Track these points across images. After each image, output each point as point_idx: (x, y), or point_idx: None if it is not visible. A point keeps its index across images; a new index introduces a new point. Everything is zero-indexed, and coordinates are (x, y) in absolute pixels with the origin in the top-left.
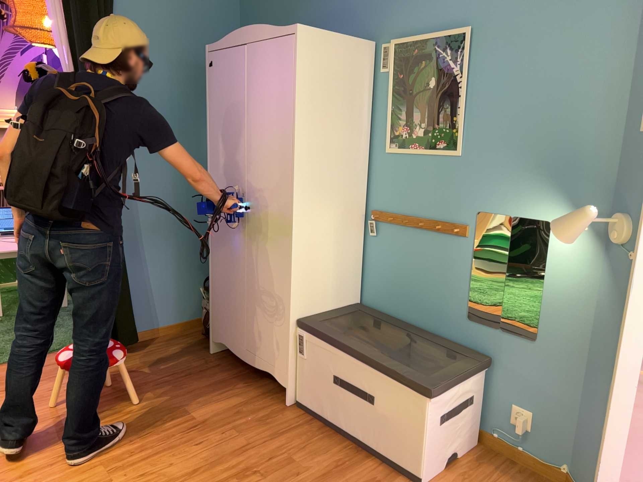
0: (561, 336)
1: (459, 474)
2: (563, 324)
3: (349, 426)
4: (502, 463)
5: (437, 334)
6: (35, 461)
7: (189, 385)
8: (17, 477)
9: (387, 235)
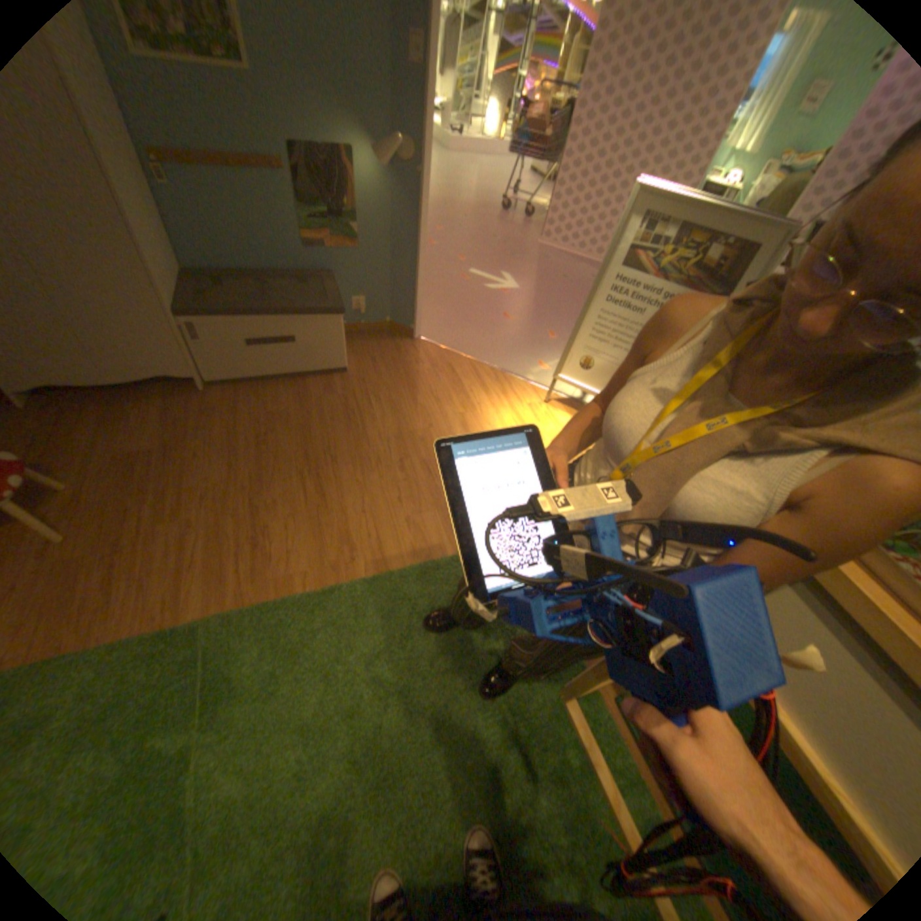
0: (373, 237)
1: (351, 354)
2: (373, 228)
3: (273, 369)
4: (357, 336)
5: (279, 269)
6: (85, 581)
7: (76, 440)
8: (104, 594)
9: (182, 180)
